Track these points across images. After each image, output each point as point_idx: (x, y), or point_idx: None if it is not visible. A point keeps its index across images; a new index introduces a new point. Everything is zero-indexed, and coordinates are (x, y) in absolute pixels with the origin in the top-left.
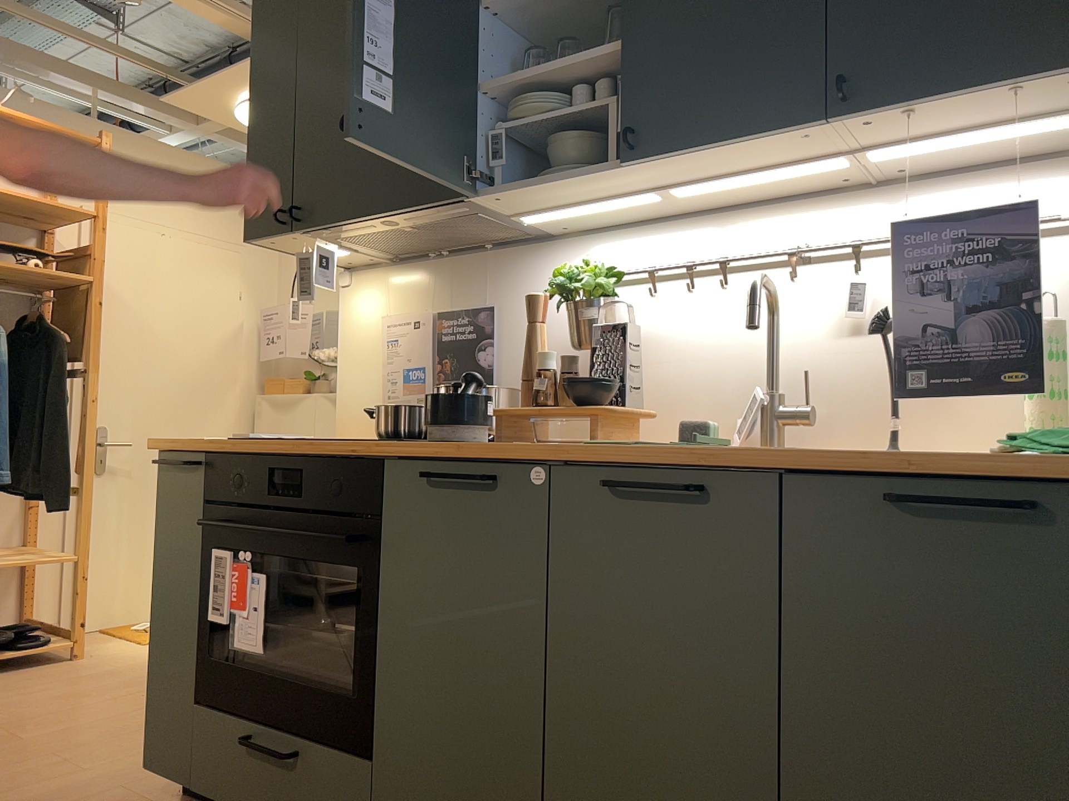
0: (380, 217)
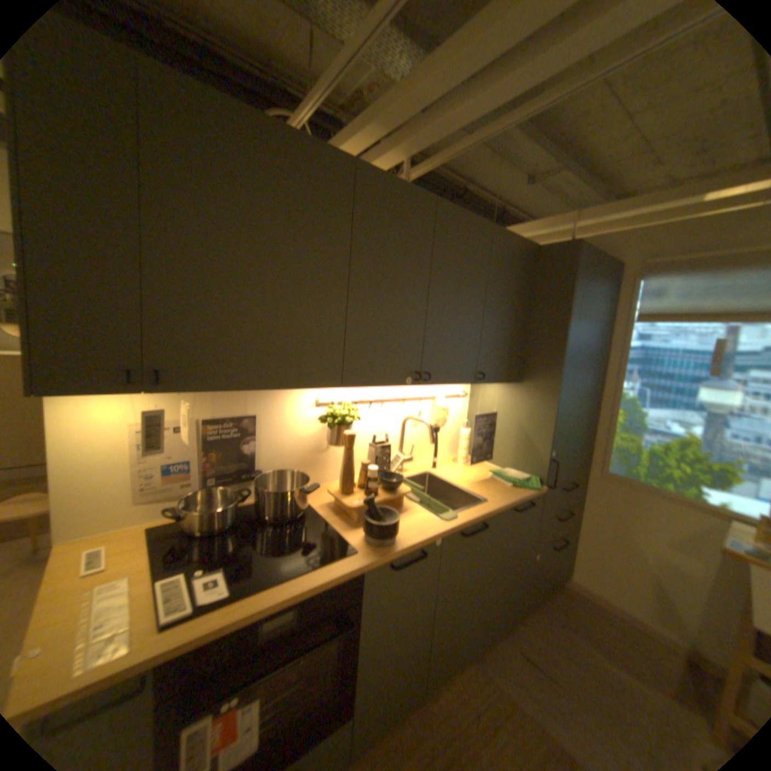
0: (261, 389)
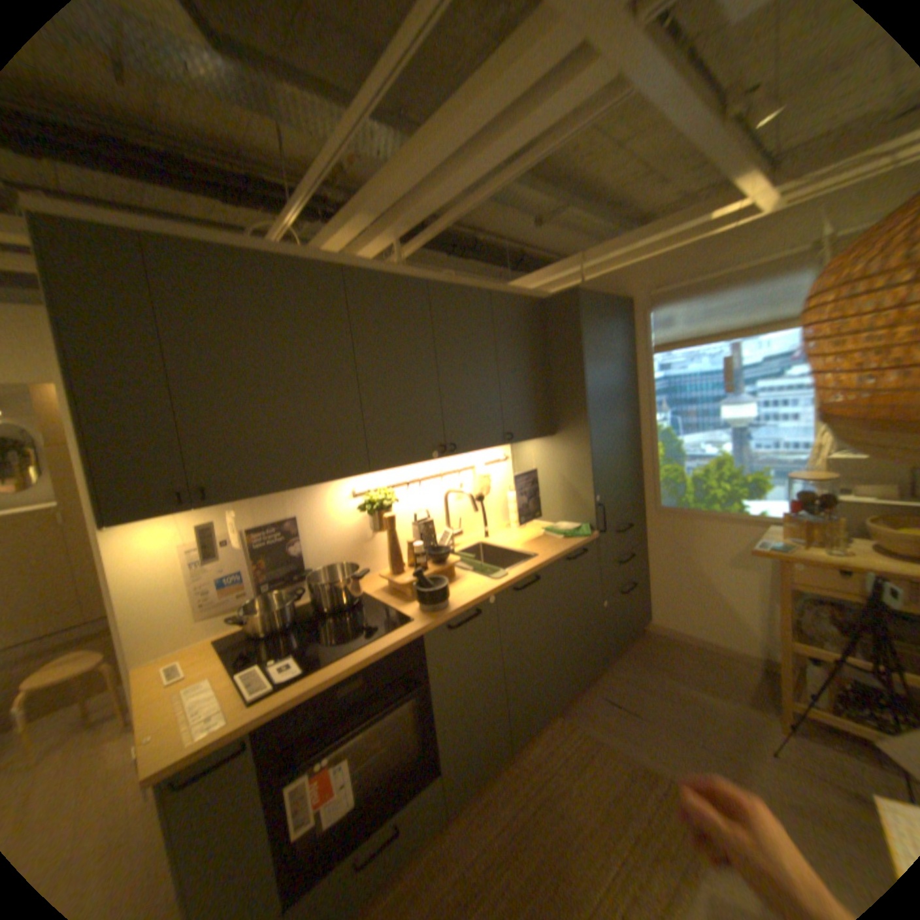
0: (295, 489)
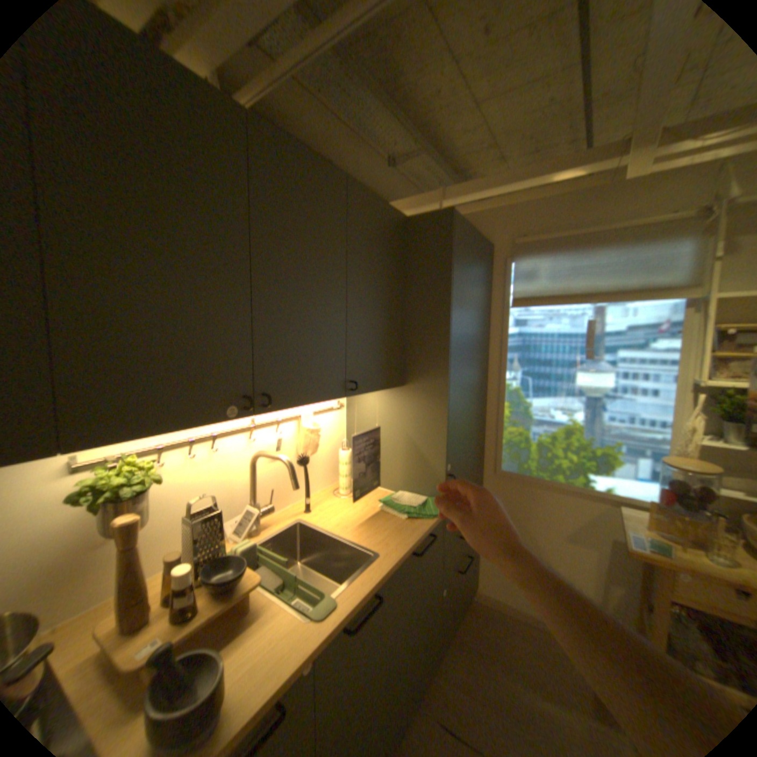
0: None
